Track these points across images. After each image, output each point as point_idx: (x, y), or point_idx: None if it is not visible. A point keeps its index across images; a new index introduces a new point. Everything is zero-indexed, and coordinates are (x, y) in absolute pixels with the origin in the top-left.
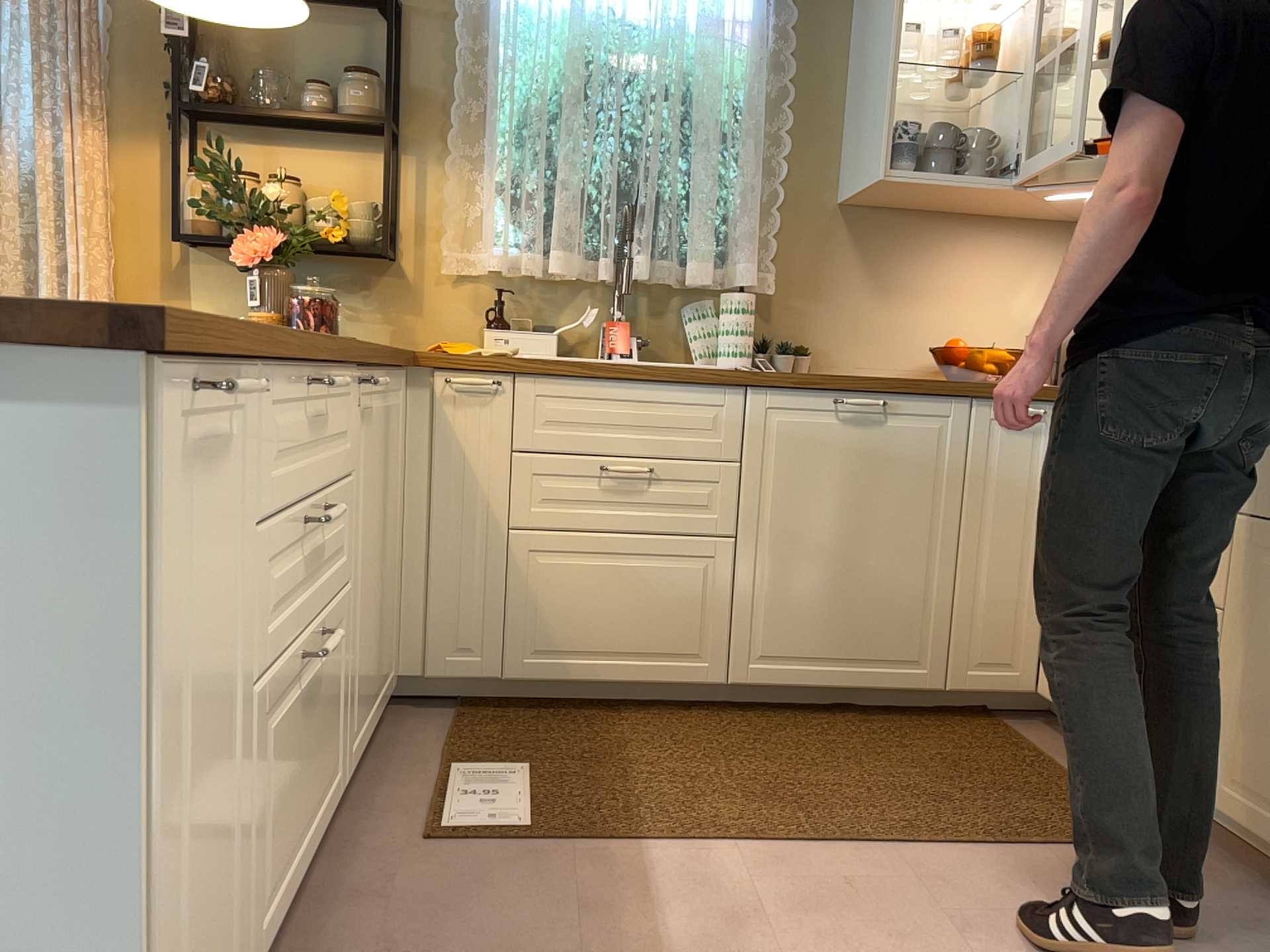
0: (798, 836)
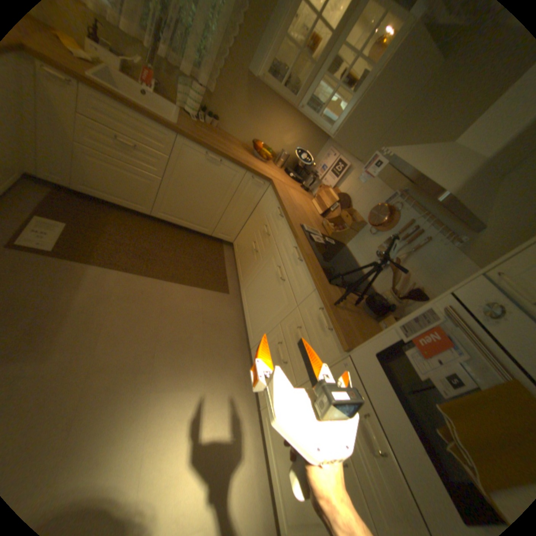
0: (140, 273)
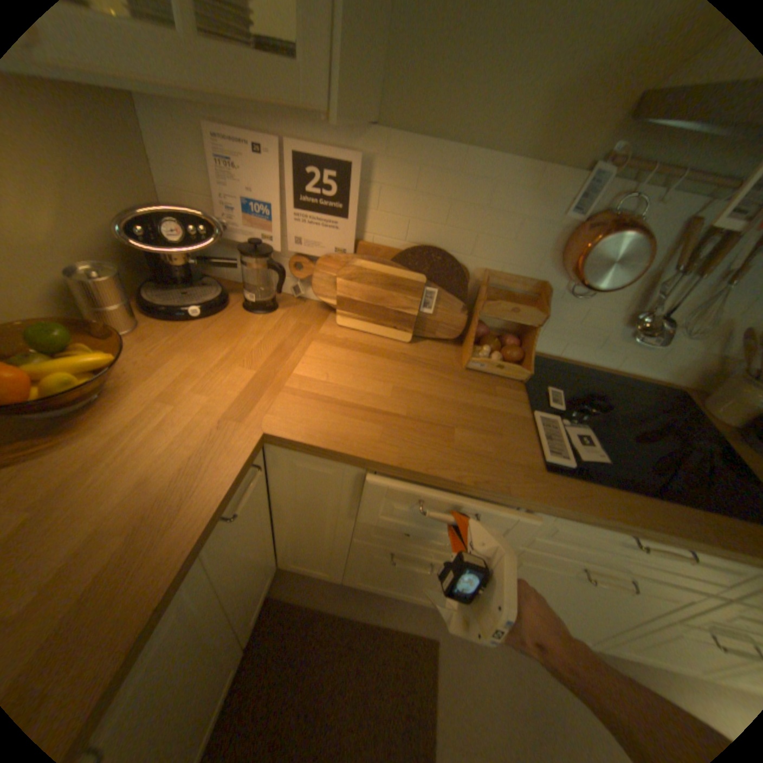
0: None
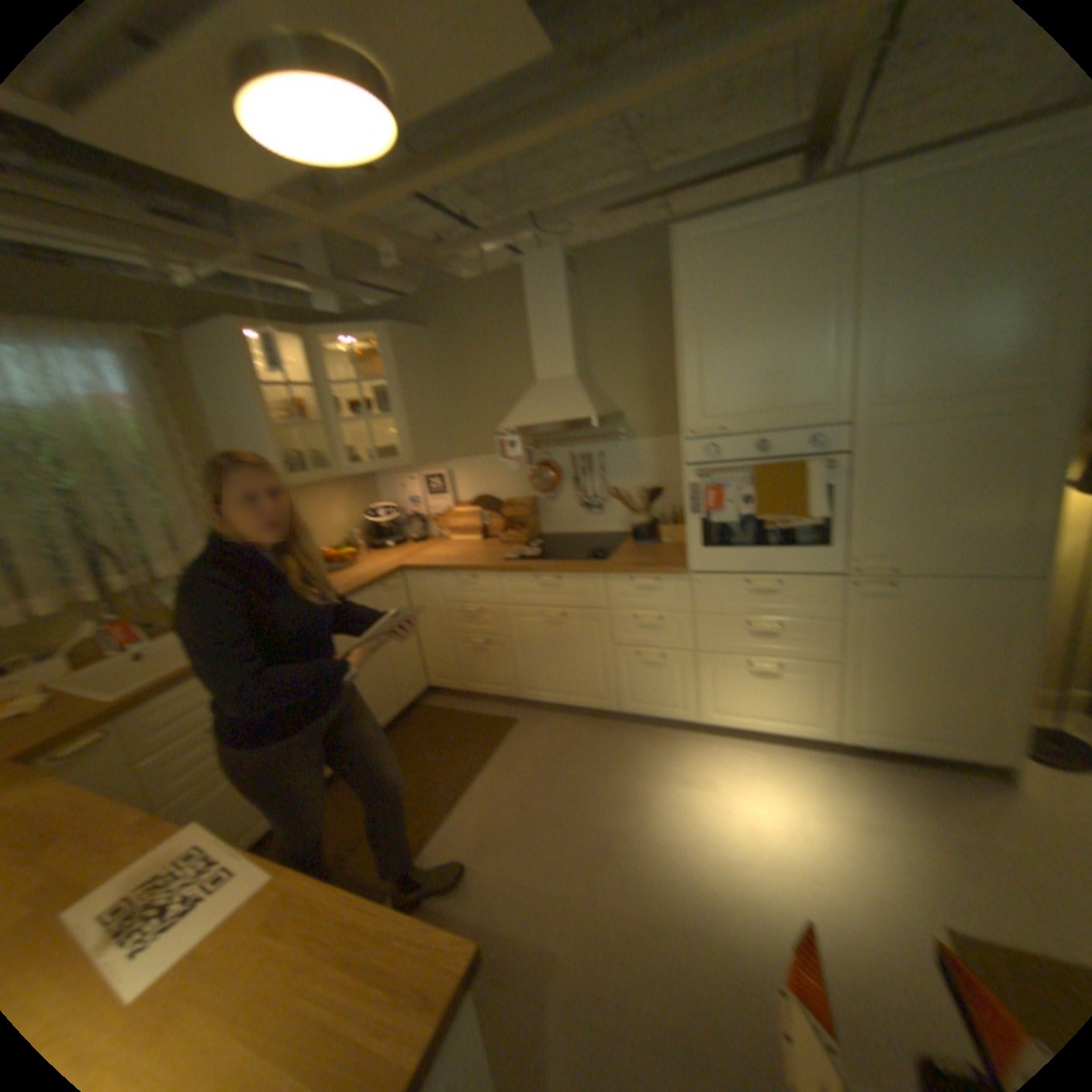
0: (436, 826)
